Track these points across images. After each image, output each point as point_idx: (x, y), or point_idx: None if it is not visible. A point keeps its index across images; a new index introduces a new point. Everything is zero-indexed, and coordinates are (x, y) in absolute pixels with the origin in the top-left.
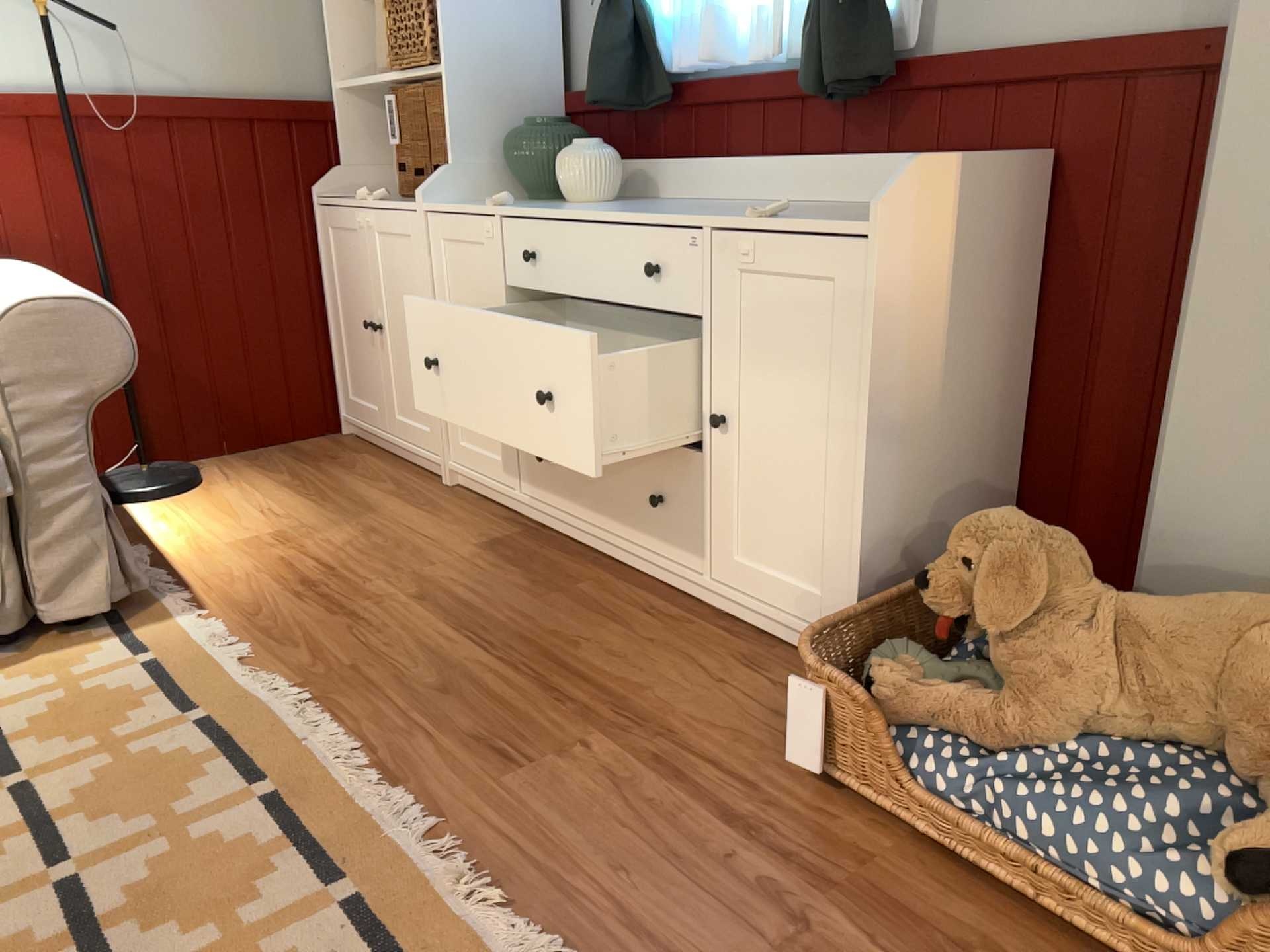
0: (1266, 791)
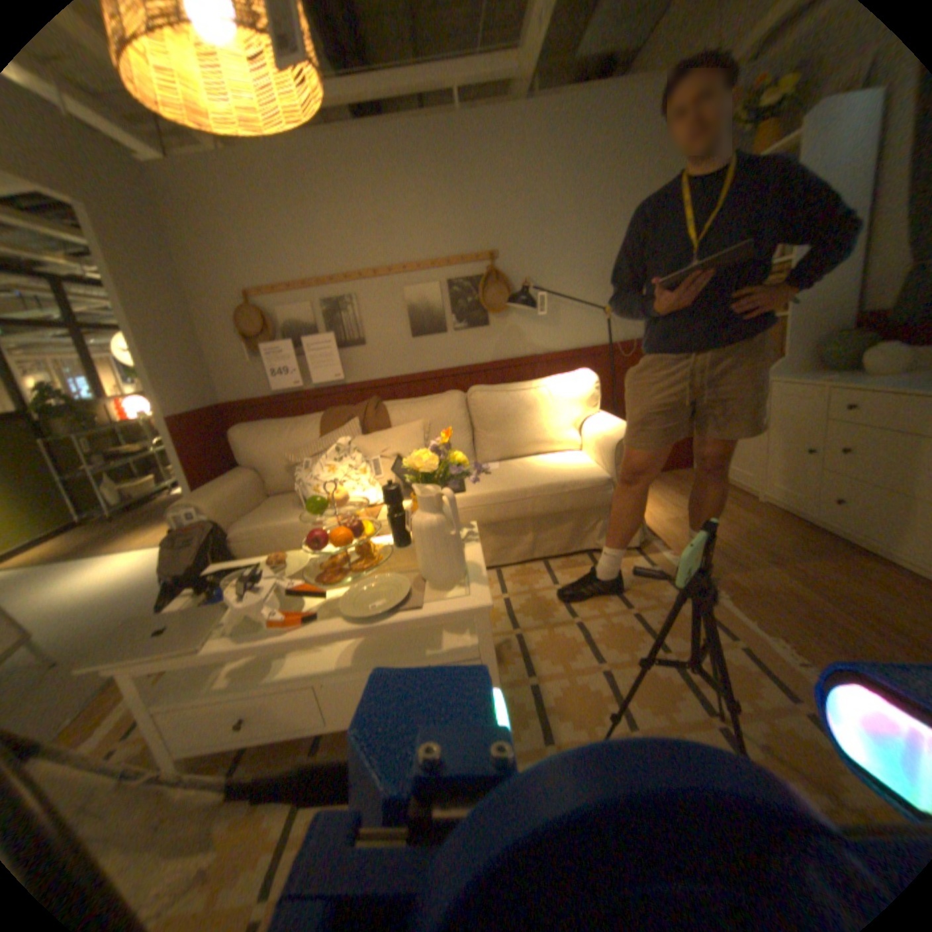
0: None
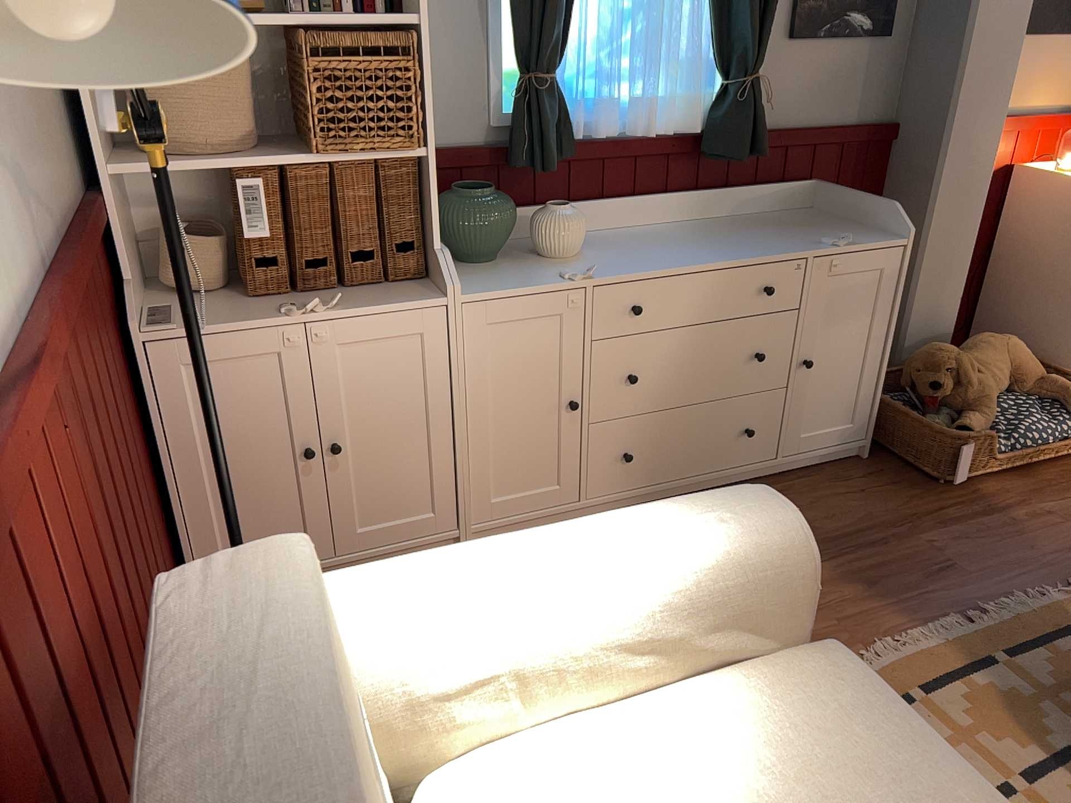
0: (1034, 392)
